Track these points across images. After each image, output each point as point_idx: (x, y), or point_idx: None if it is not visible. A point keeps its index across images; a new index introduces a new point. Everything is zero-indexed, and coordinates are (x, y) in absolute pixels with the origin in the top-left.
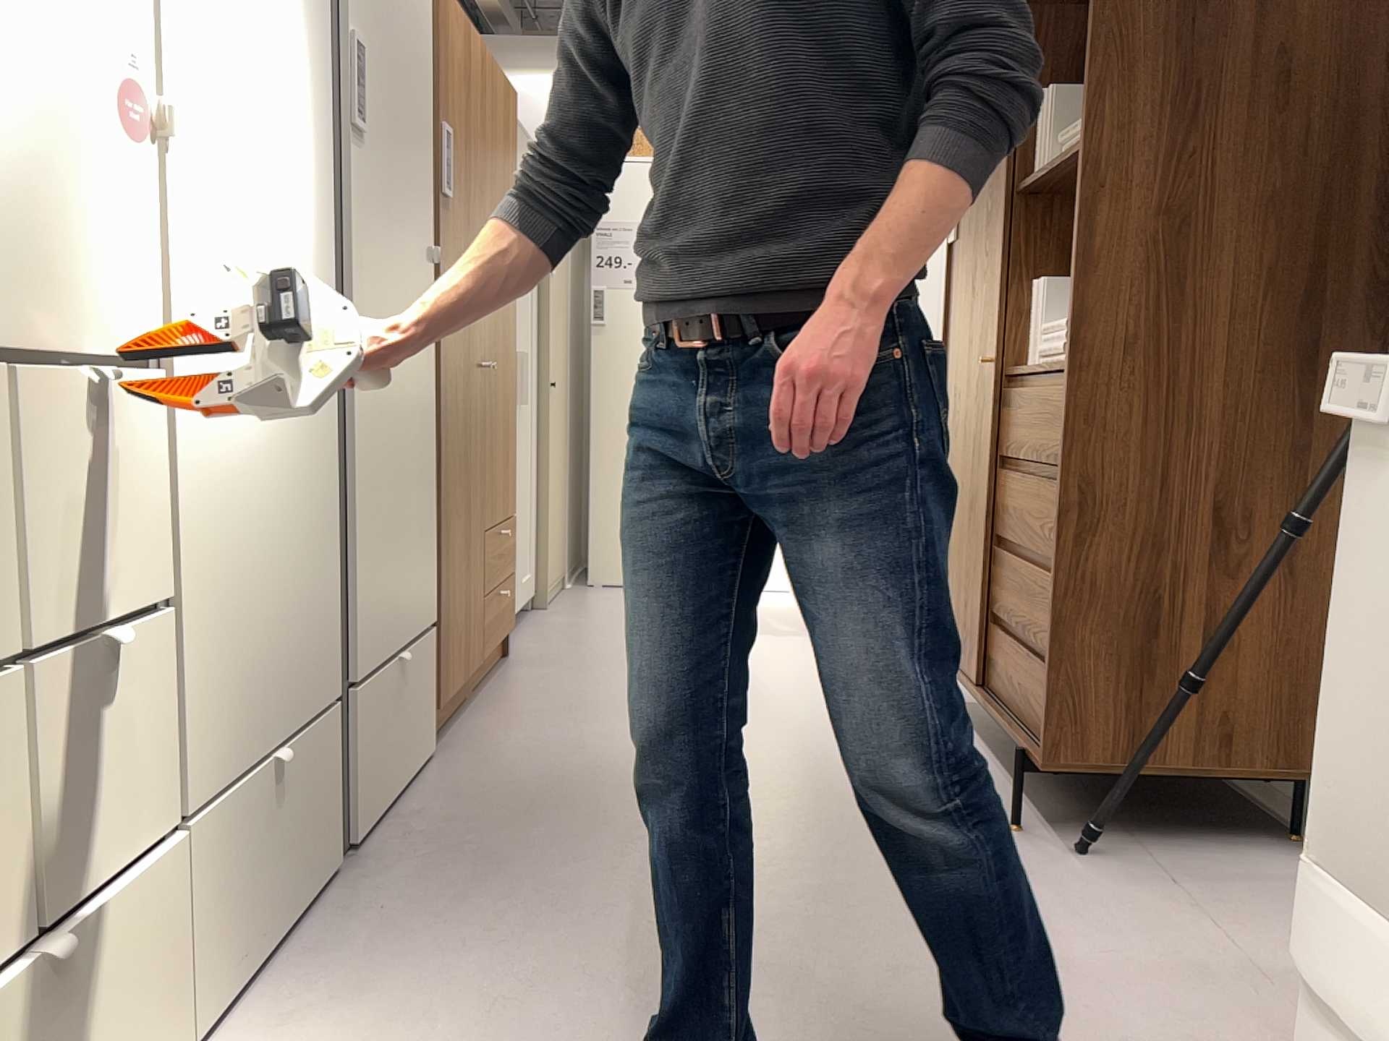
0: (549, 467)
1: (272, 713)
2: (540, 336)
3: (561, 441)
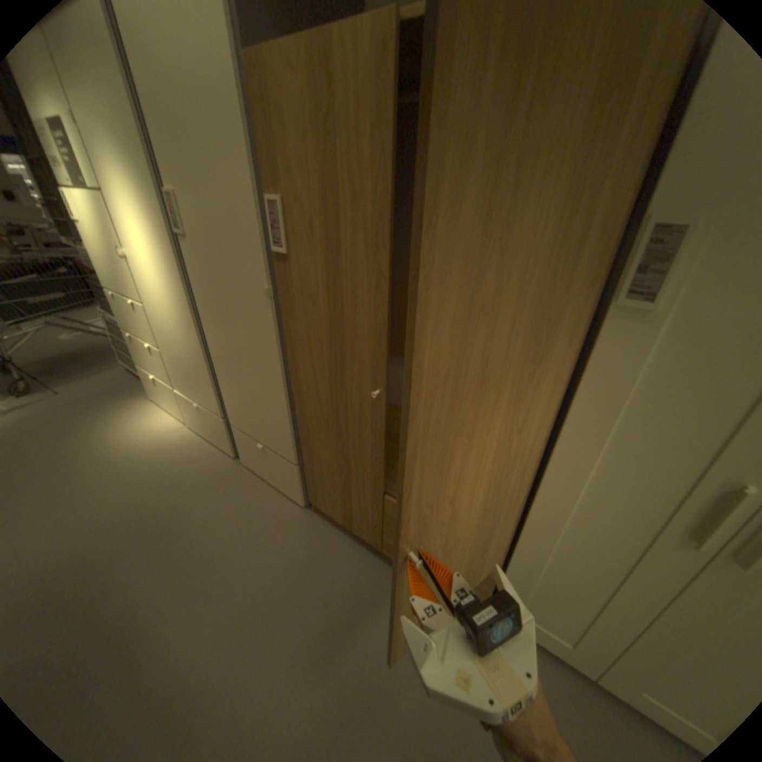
0: None
1: (195, 395)
2: None
3: None
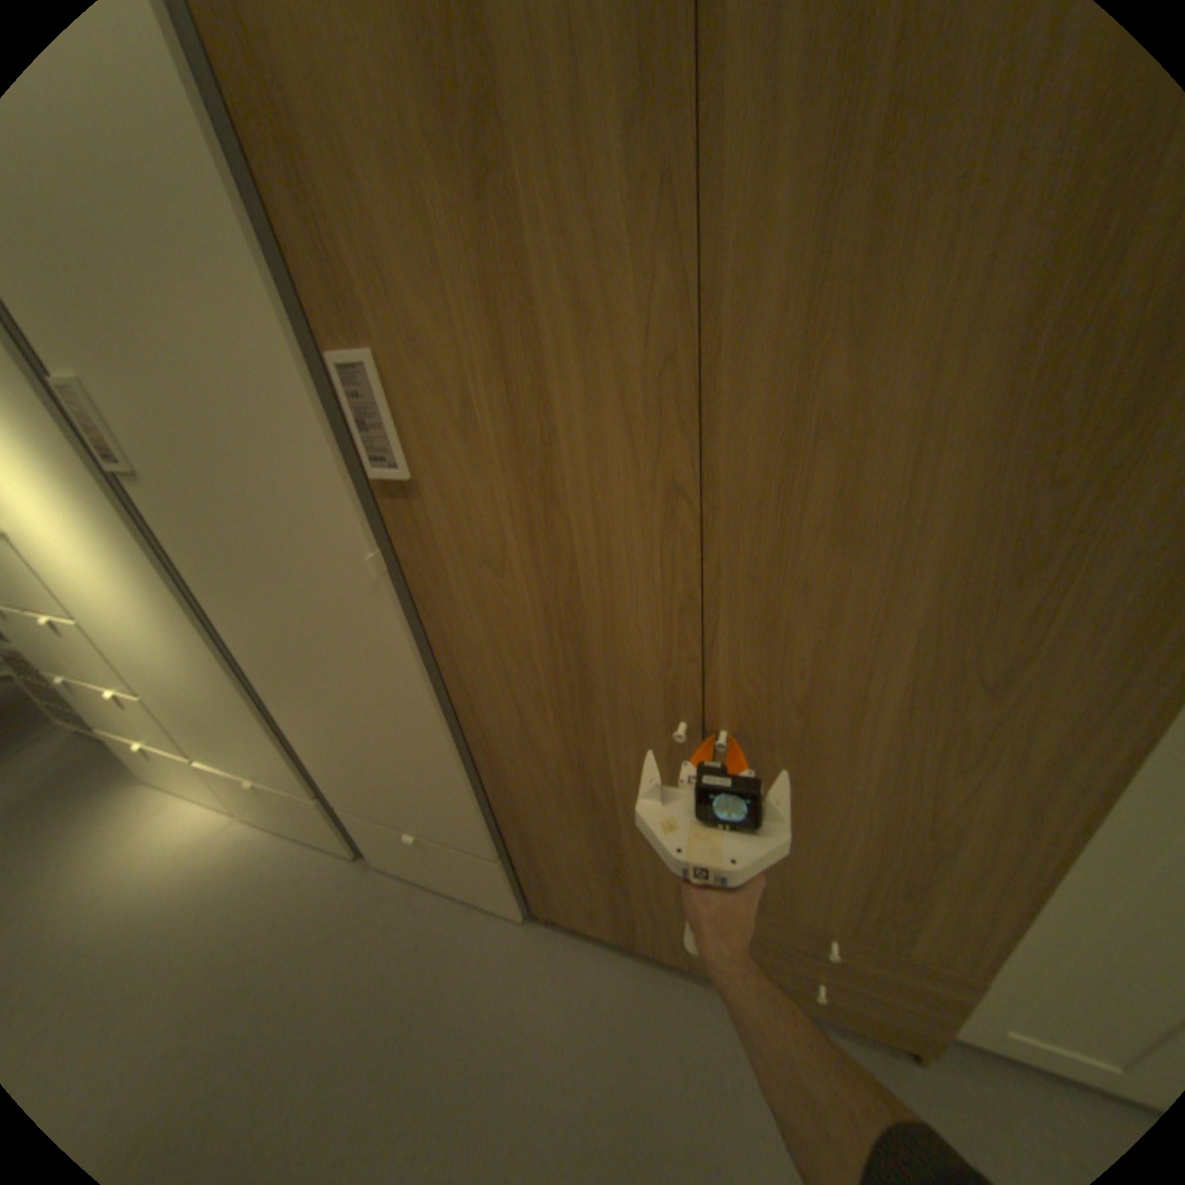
0: None
1: (241, 768)
2: None
3: None
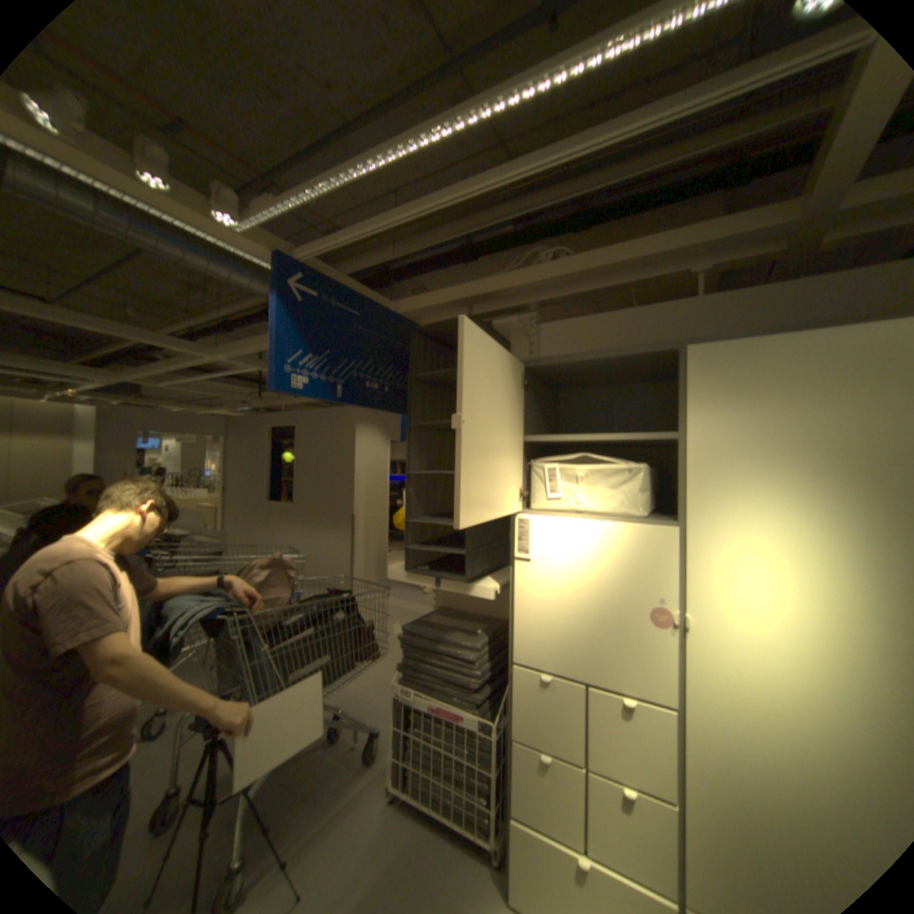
0: None
1: None
2: None
3: None
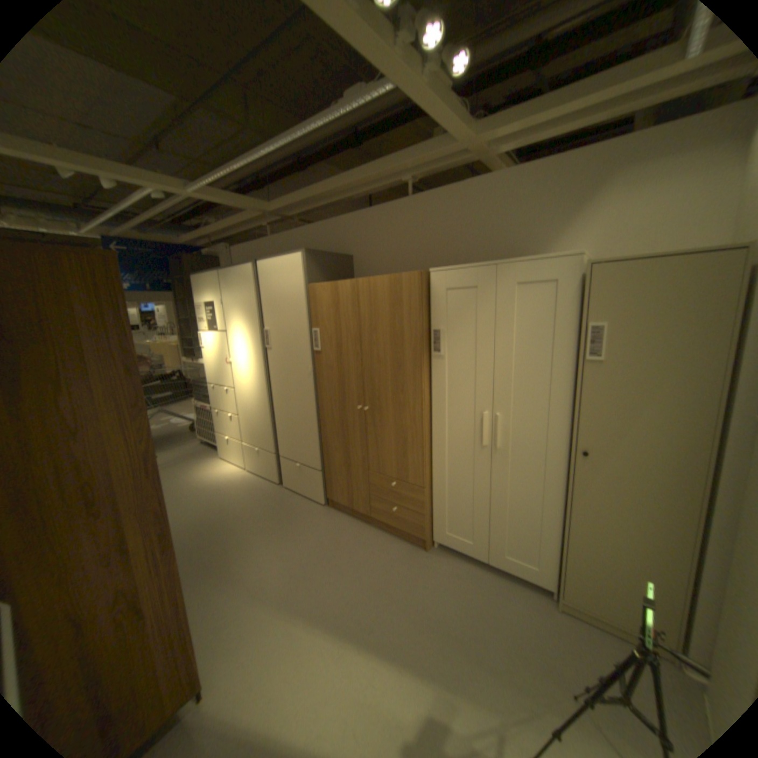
0: (576, 517)
1: (258, 442)
2: (575, 410)
3: (657, 521)
